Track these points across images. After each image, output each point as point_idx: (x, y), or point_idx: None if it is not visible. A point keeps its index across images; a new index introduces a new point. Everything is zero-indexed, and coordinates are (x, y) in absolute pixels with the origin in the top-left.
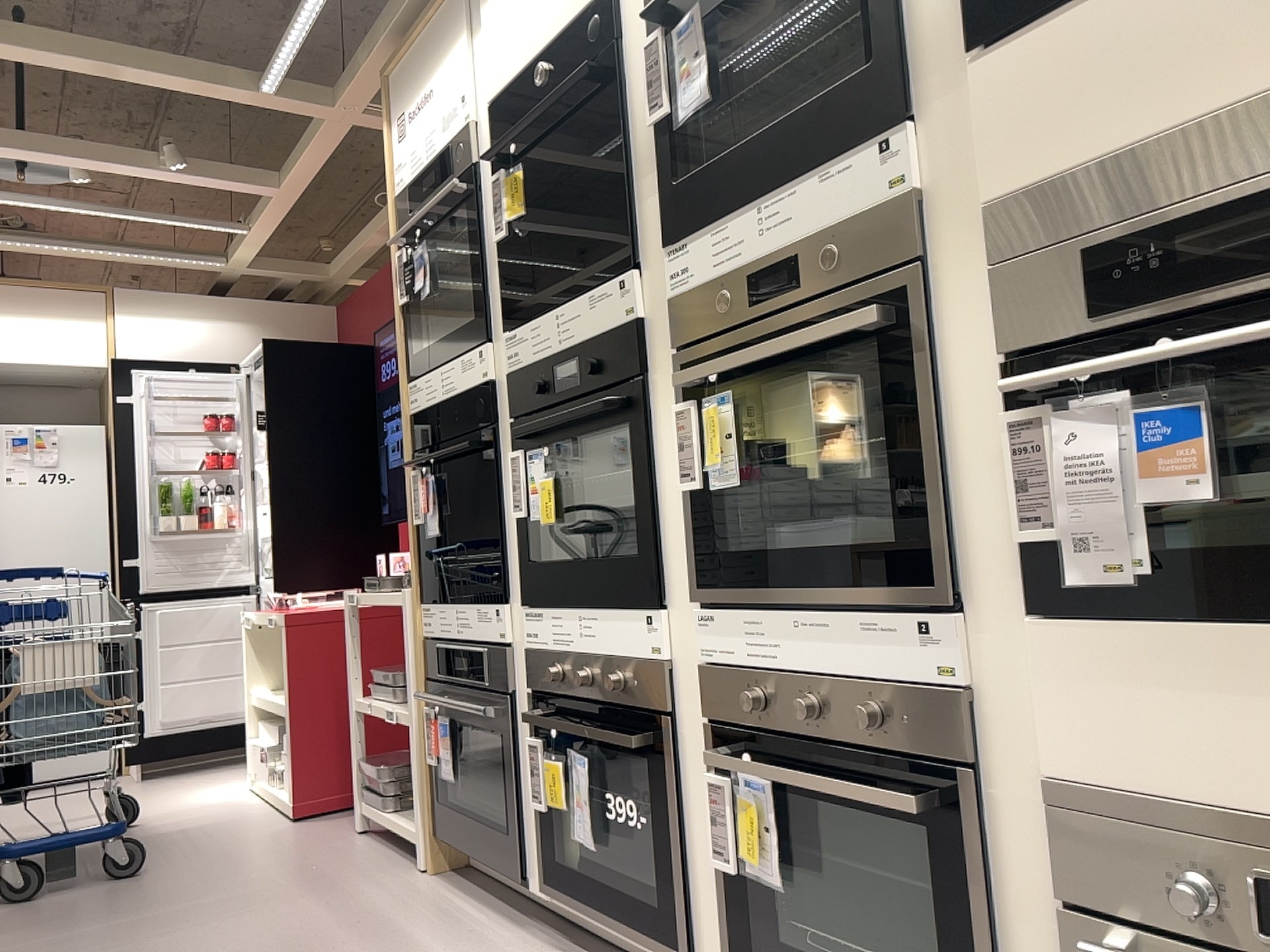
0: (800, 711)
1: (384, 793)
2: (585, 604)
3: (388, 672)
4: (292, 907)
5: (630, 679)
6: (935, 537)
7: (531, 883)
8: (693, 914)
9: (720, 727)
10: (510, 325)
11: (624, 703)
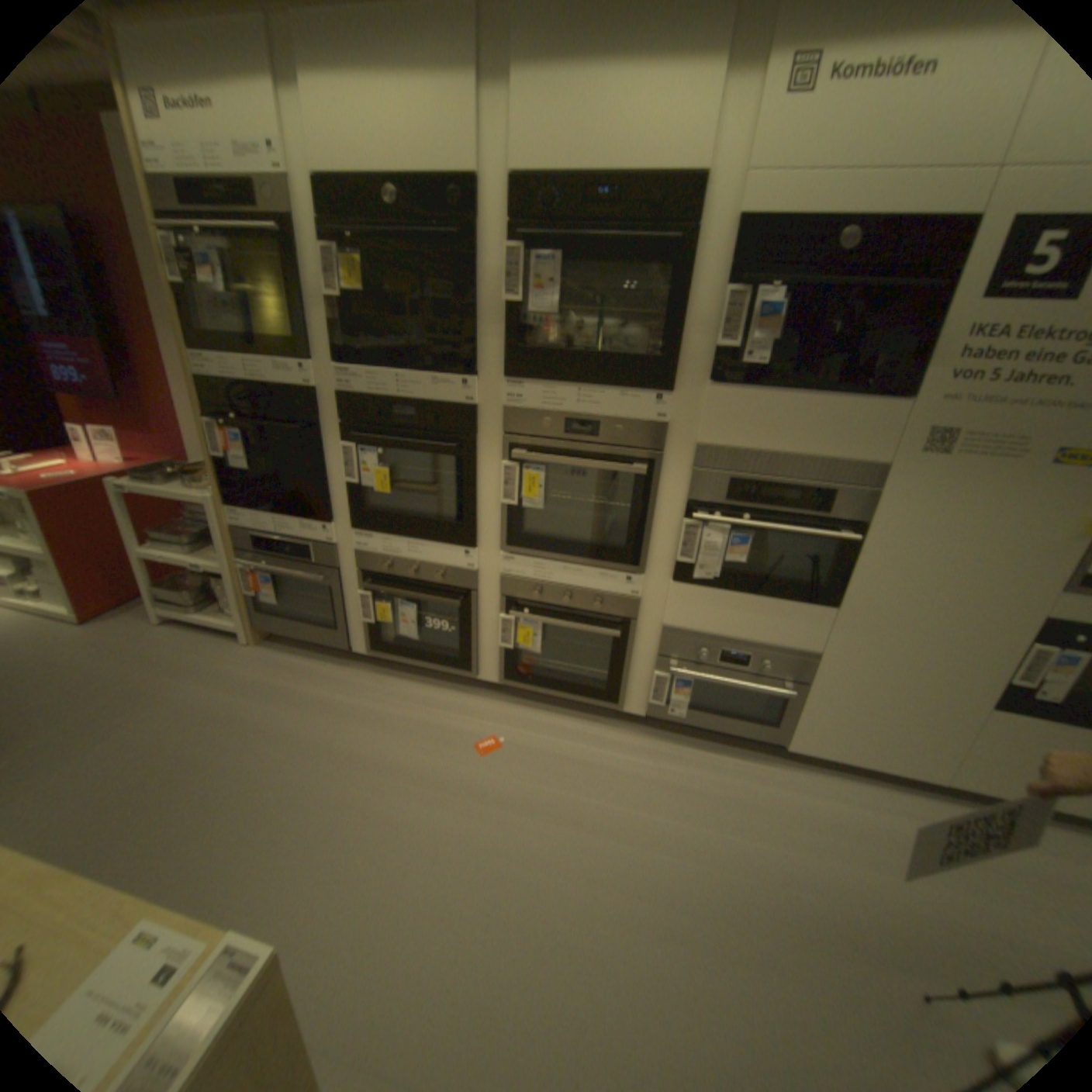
0: (565, 602)
1: (182, 608)
2: (414, 539)
3: (163, 535)
4: (178, 695)
5: (449, 576)
6: (641, 553)
7: (354, 651)
8: (476, 660)
9: (506, 598)
10: (337, 362)
11: (443, 585)
